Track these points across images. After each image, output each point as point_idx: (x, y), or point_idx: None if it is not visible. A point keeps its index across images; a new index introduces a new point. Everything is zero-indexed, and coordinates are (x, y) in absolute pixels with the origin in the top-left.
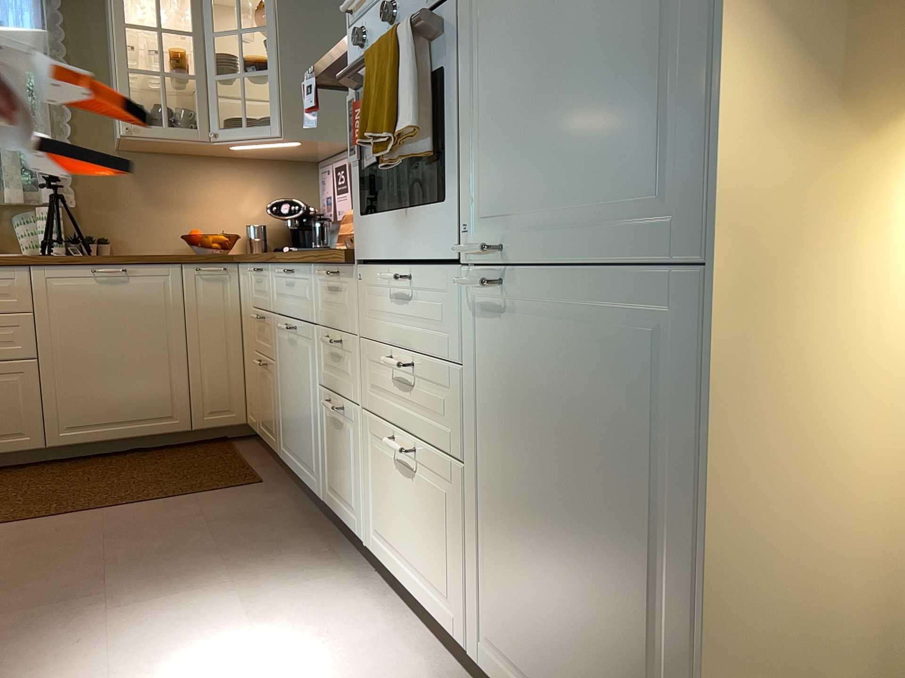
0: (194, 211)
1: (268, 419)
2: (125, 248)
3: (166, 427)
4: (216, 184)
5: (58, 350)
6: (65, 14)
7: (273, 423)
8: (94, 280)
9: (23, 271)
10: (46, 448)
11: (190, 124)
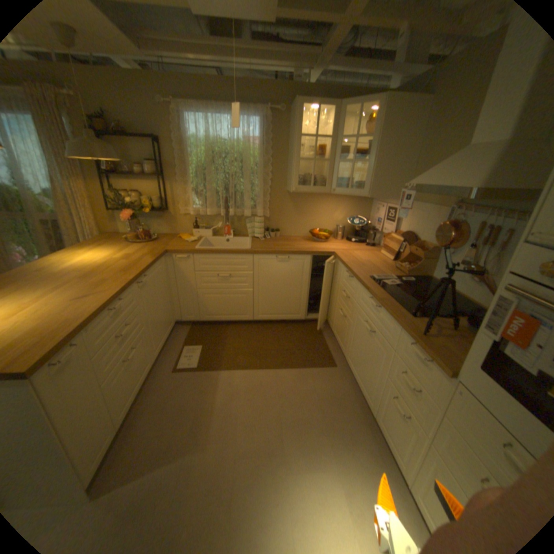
0: (315, 217)
1: (341, 336)
2: (285, 233)
3: (295, 317)
4: (326, 205)
5: (260, 287)
6: (273, 125)
7: (344, 342)
8: (276, 261)
9: (250, 256)
10: (253, 319)
11: (322, 183)
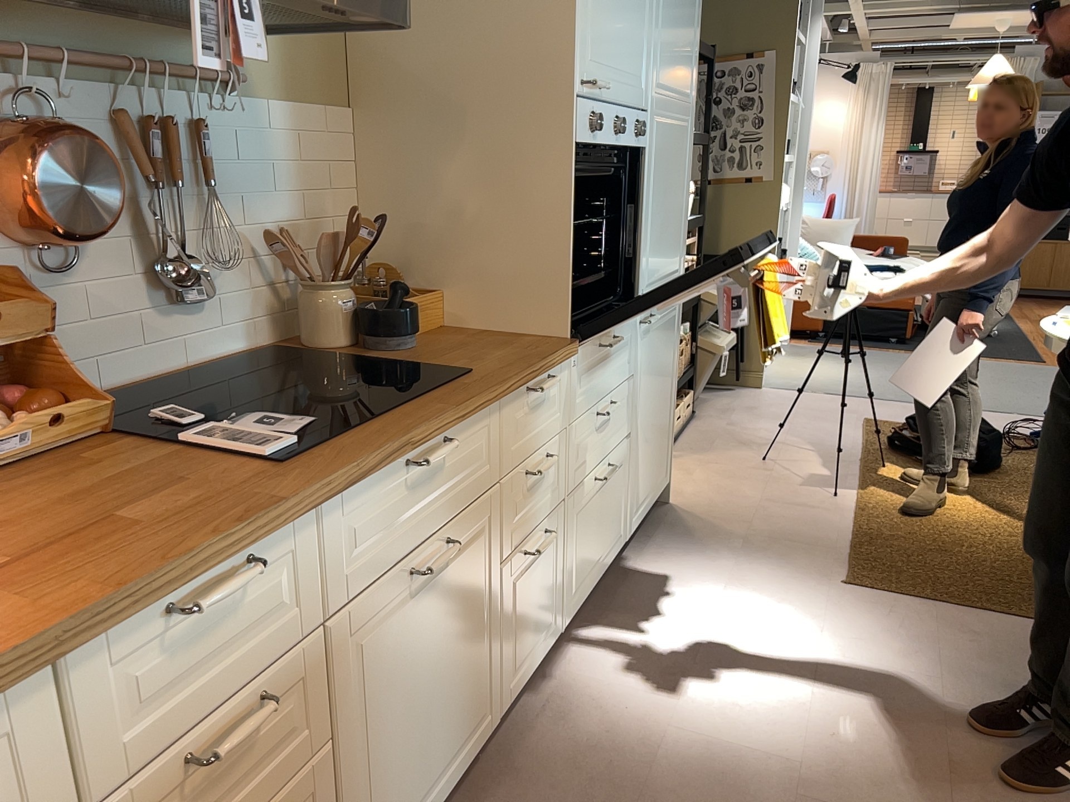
0: None
1: None
2: None
3: None
4: None
5: None
6: None
7: None
8: None
9: None
10: None
11: None
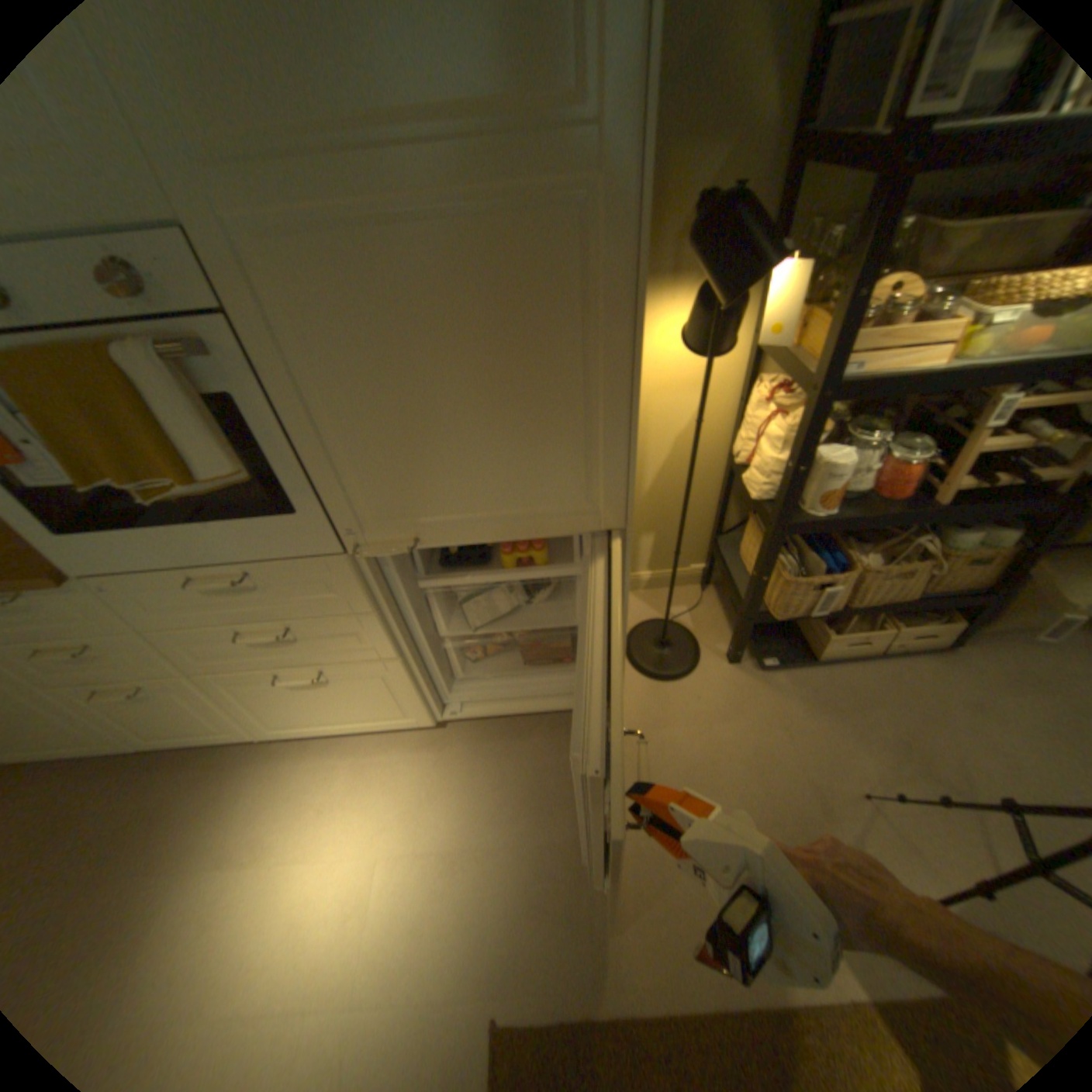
0: None
1: None
2: None
3: None
4: None
5: None
6: None
7: None
8: None
9: None
10: None
11: None
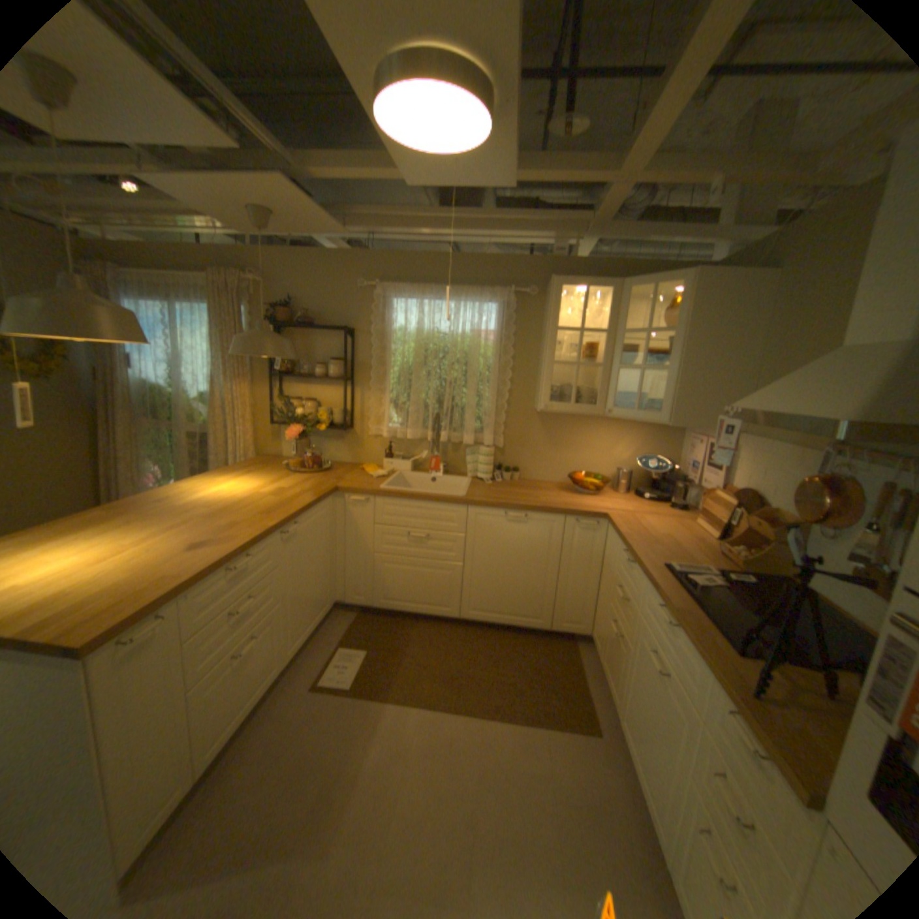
0: (580, 453)
1: (614, 675)
2: (528, 474)
3: (534, 625)
4: (600, 434)
5: (476, 561)
6: (517, 313)
7: (619, 688)
8: (505, 519)
9: (463, 507)
10: (459, 617)
11: (591, 400)
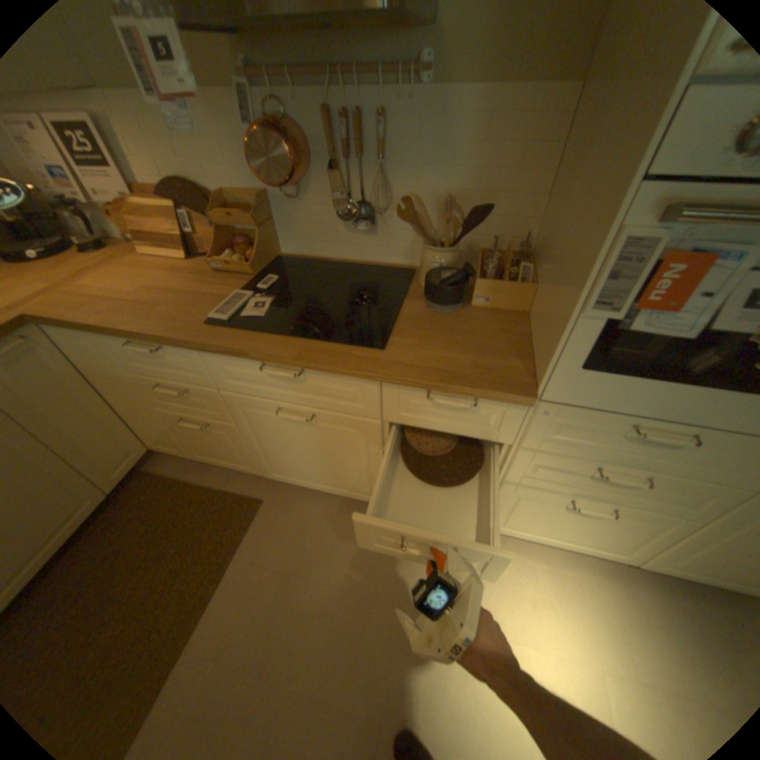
0: None
1: (223, 455)
2: None
3: (83, 516)
4: None
5: None
6: None
7: (239, 459)
8: None
9: None
10: None
11: None
